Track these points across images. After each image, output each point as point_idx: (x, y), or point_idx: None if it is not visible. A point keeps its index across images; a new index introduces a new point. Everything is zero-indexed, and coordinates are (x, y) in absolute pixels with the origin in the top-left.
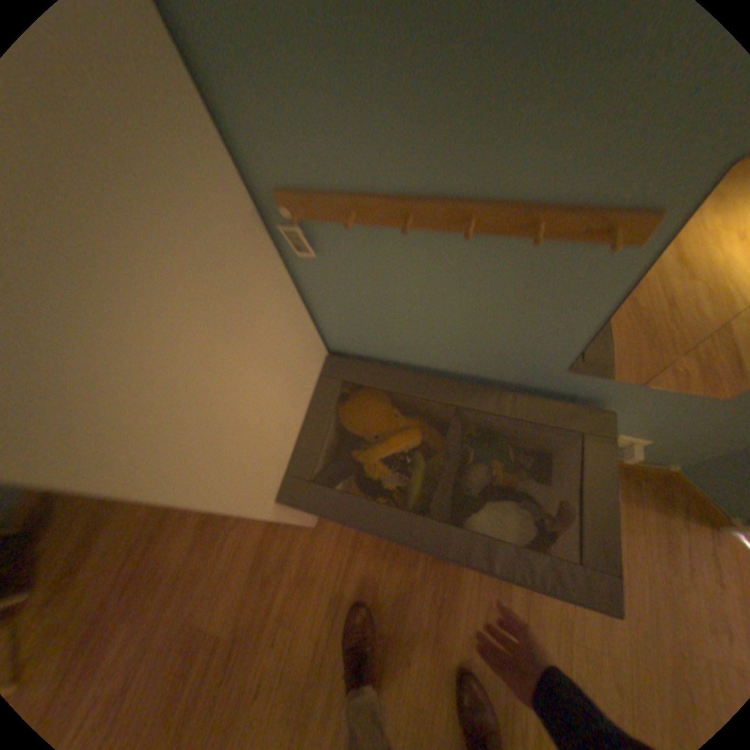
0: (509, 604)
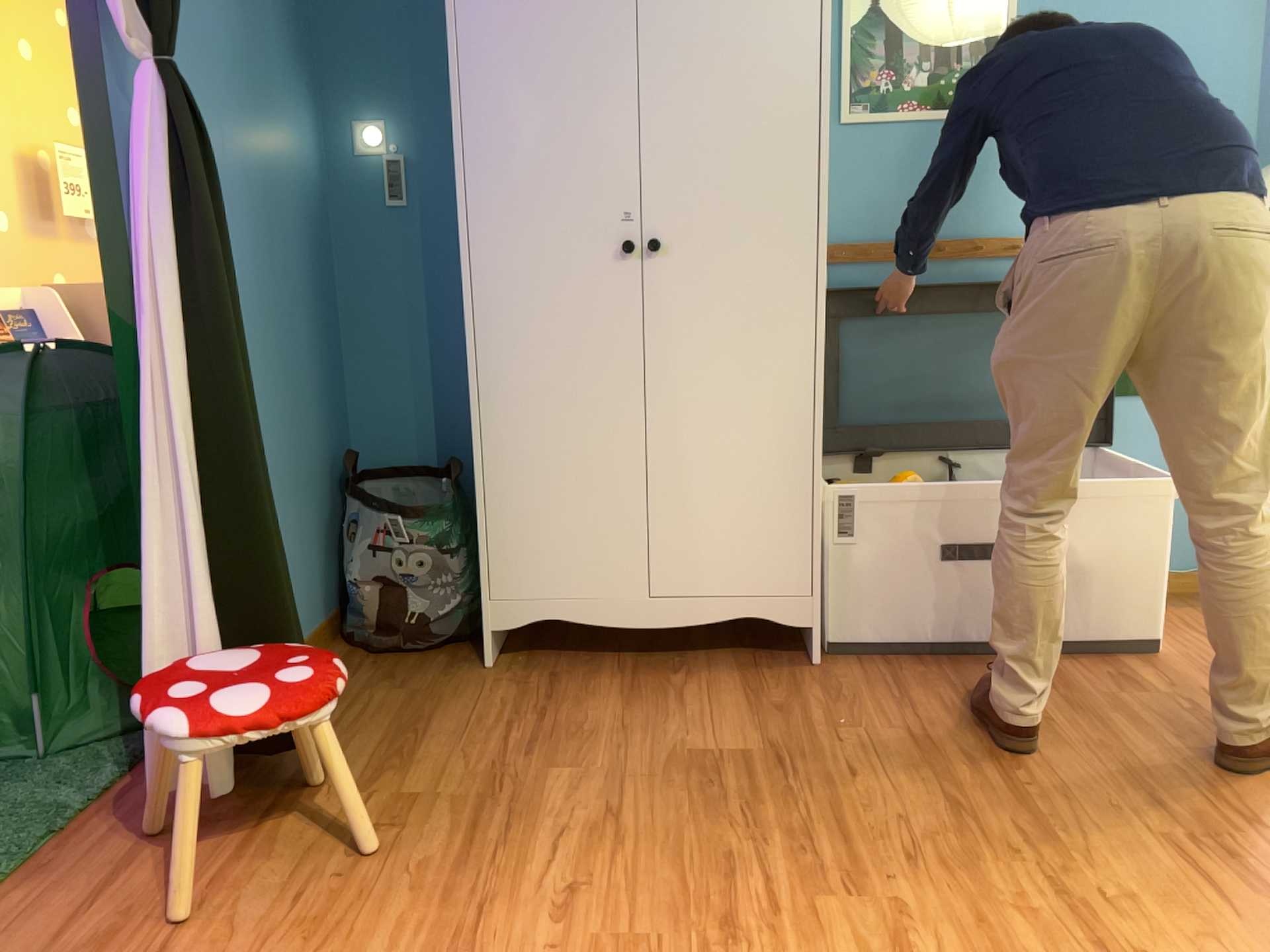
0: (1132, 672)
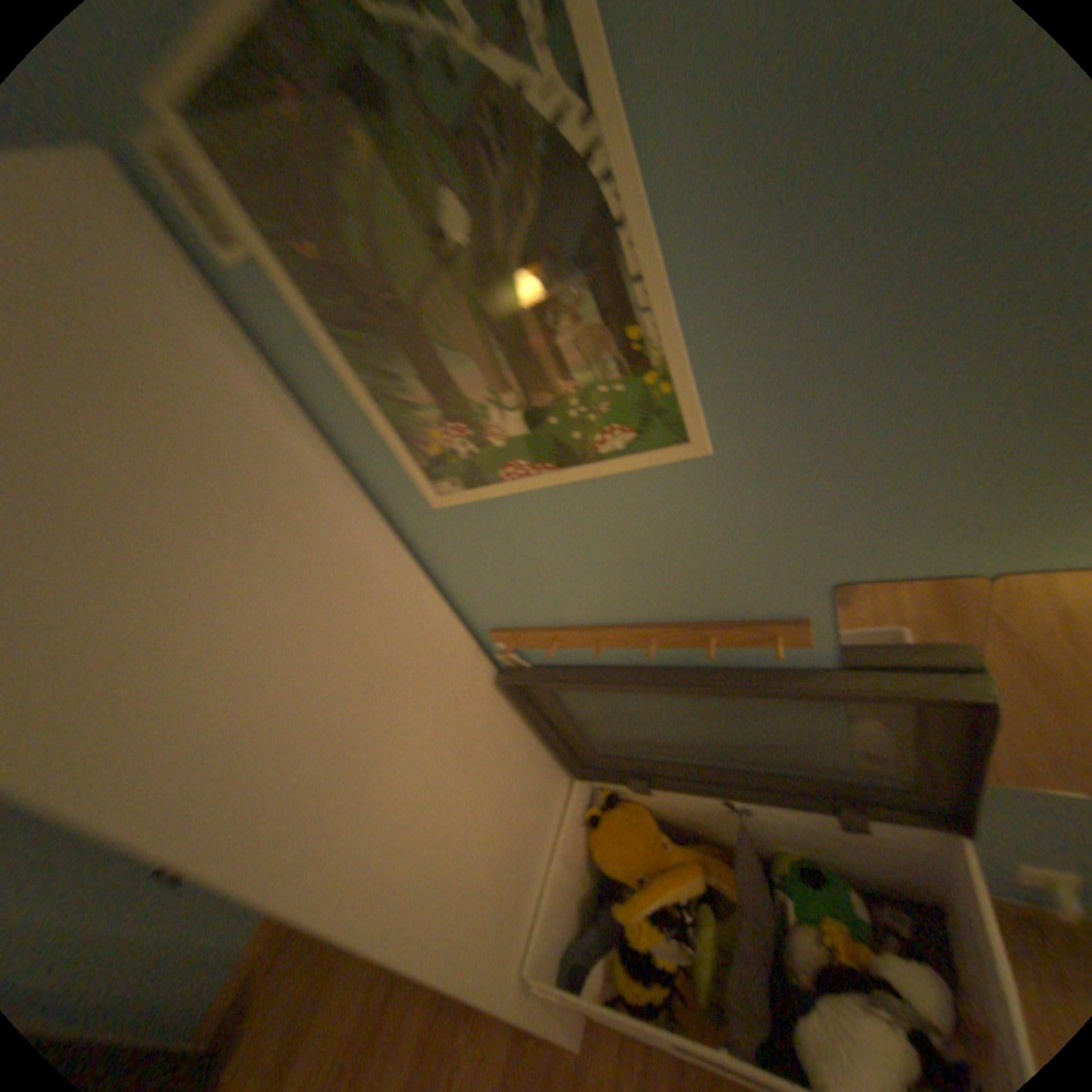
0: None
